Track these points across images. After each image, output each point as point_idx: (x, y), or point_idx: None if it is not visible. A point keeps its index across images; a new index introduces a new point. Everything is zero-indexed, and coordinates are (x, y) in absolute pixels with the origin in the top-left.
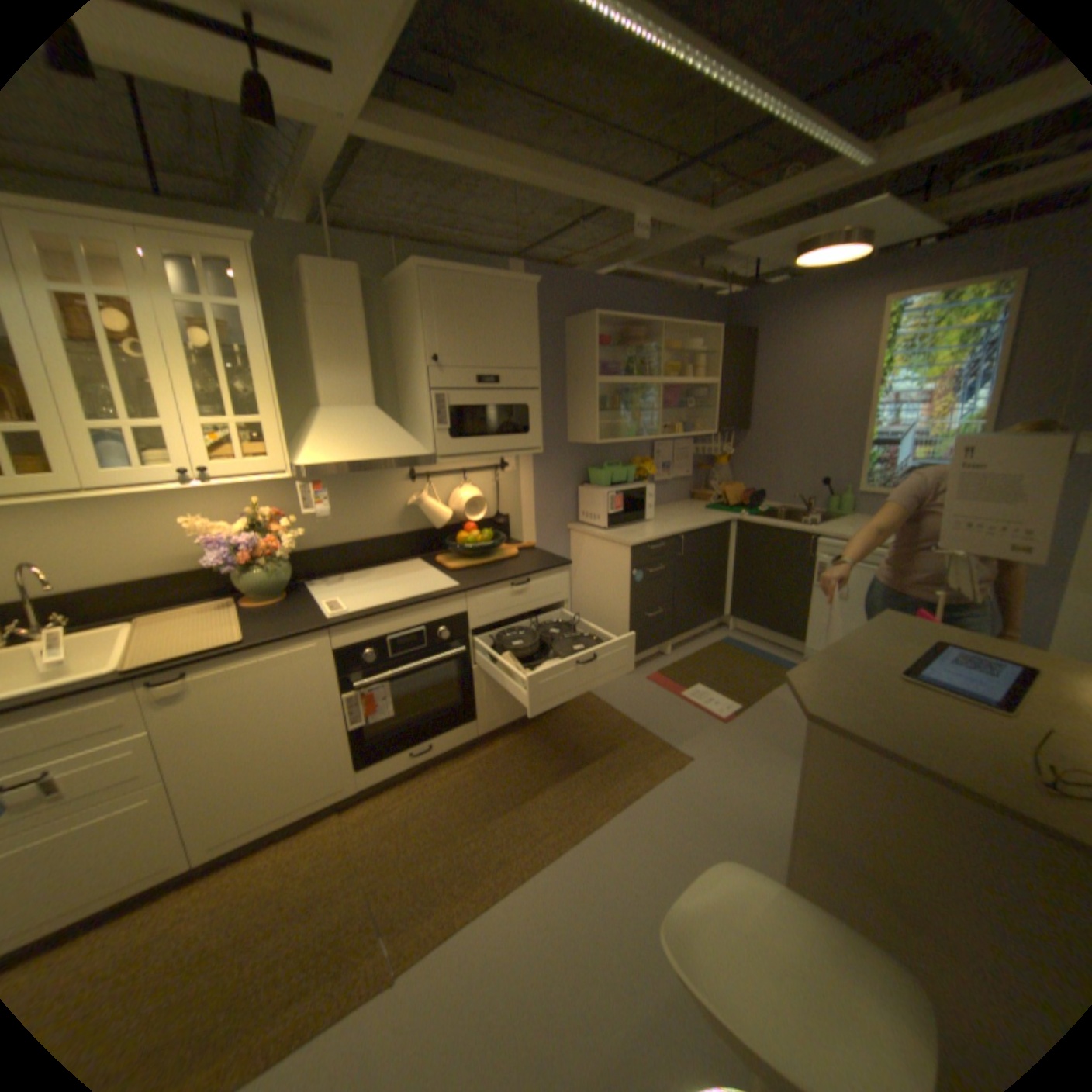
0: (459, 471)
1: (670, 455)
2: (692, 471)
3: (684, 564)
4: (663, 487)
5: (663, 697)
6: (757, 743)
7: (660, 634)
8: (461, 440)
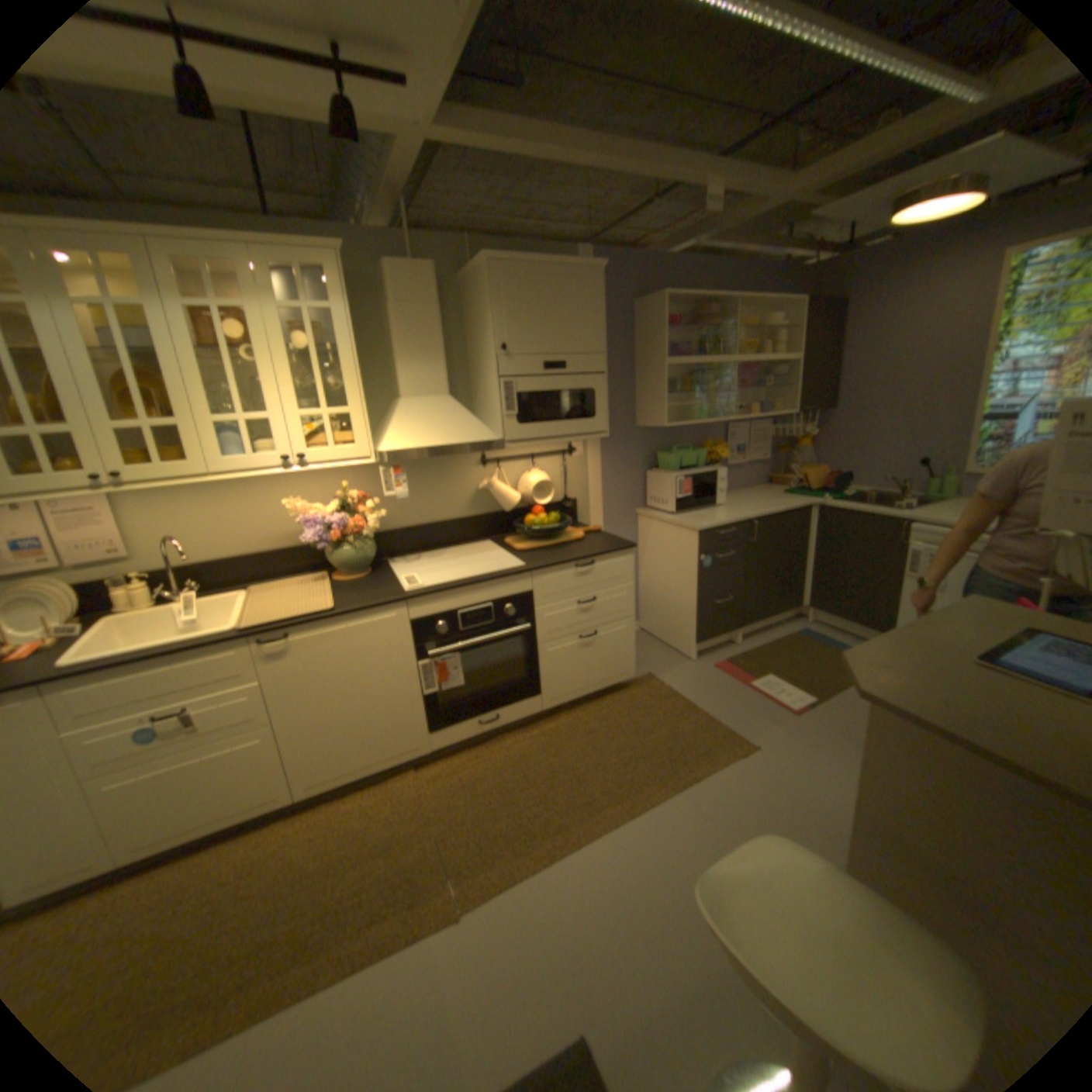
0: (528, 457)
1: (746, 437)
2: (770, 454)
3: (757, 551)
4: (738, 471)
5: (731, 686)
6: (832, 738)
7: (730, 623)
8: (528, 426)
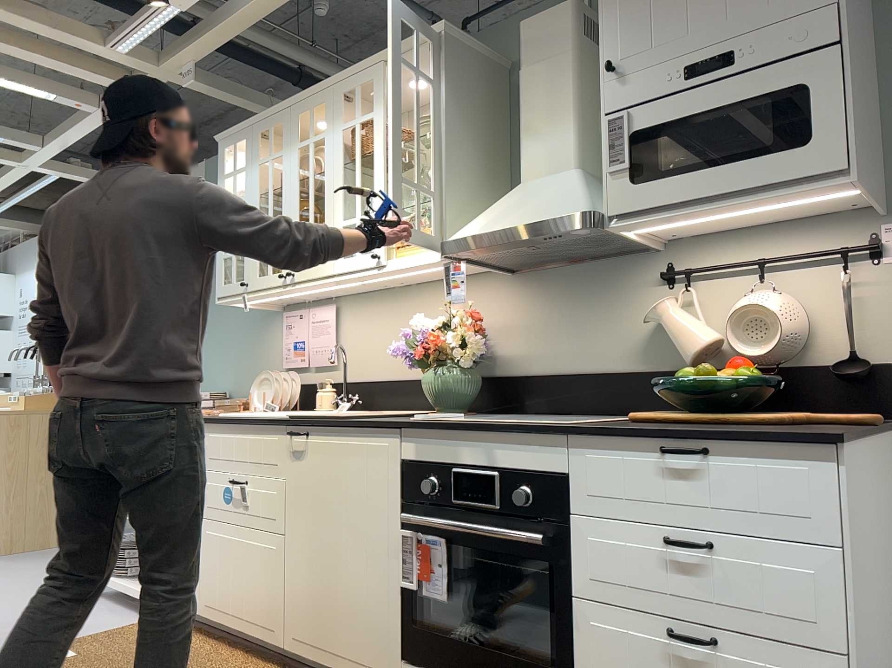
0: (748, 262)
1: None
2: None
3: None
4: None
5: None
6: None
7: None
8: (648, 183)
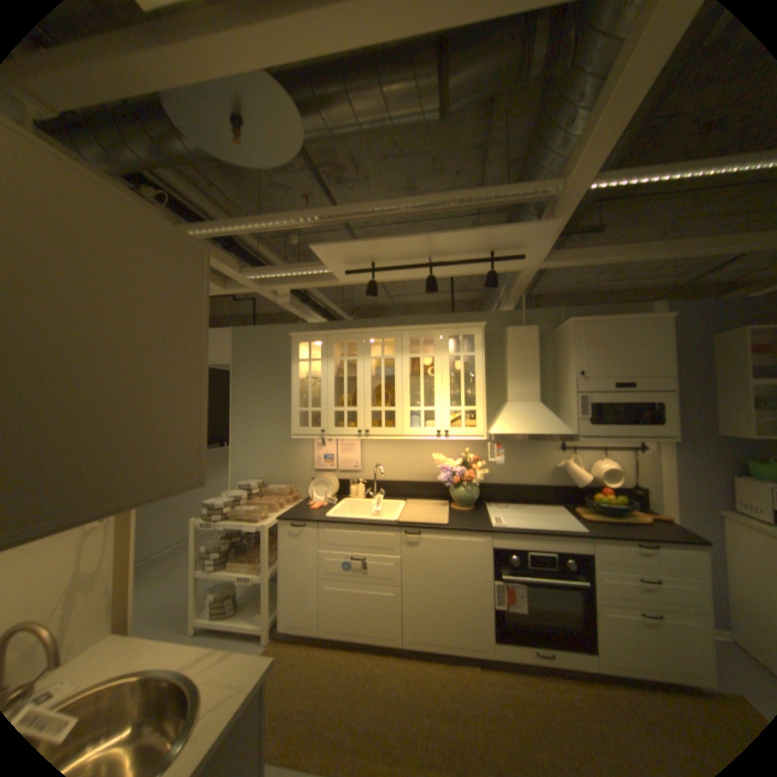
0: (601, 449)
1: None
2: None
3: None
4: None
5: None
6: None
7: None
8: (599, 427)
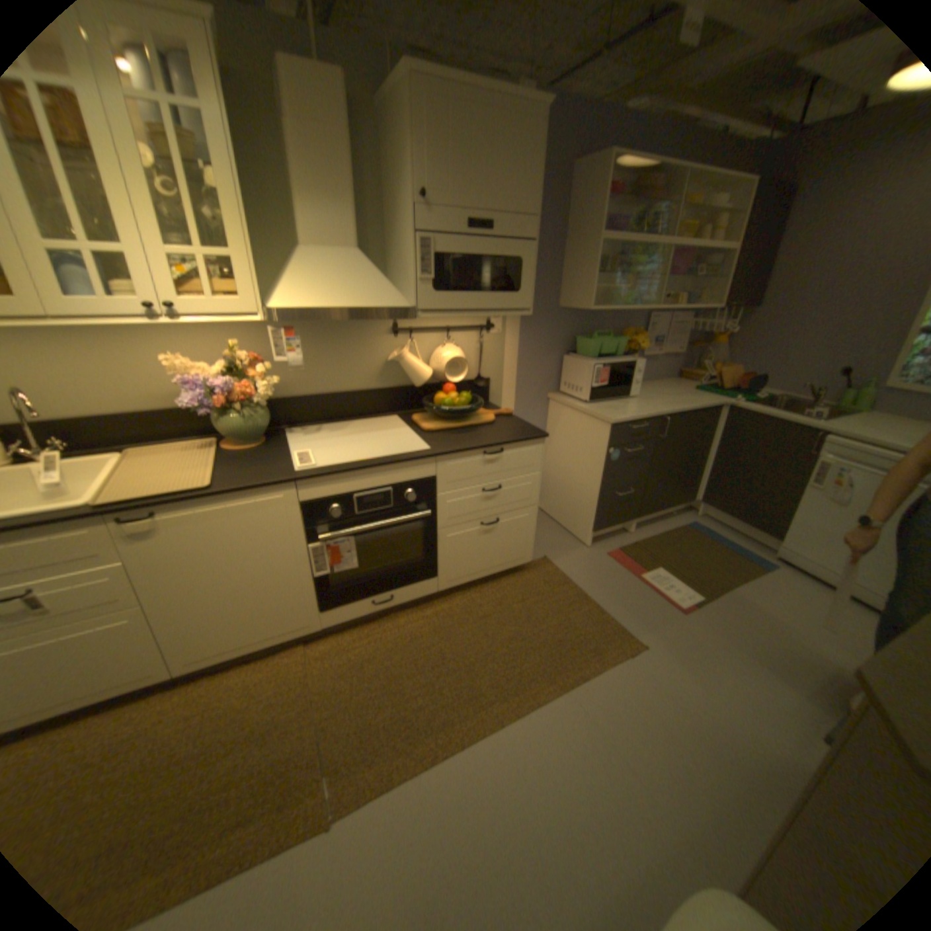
0: (443, 329)
1: (666, 329)
2: (686, 348)
3: (664, 446)
4: (652, 362)
5: (622, 577)
6: (718, 642)
7: (627, 513)
8: (445, 294)
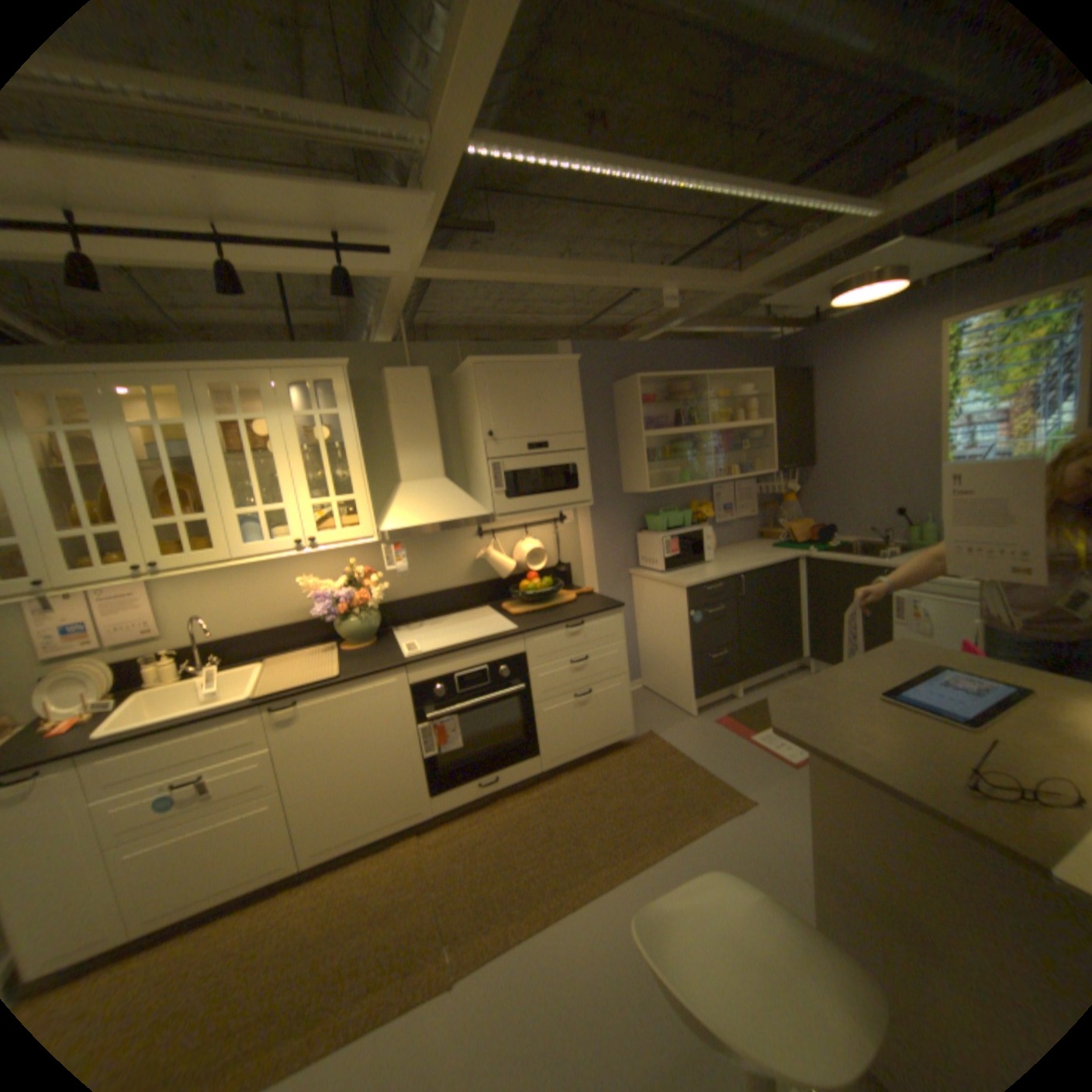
0: (521, 526)
1: (731, 497)
2: (757, 510)
3: (748, 604)
4: (727, 528)
5: (731, 741)
6: None
7: (728, 677)
8: (516, 500)
